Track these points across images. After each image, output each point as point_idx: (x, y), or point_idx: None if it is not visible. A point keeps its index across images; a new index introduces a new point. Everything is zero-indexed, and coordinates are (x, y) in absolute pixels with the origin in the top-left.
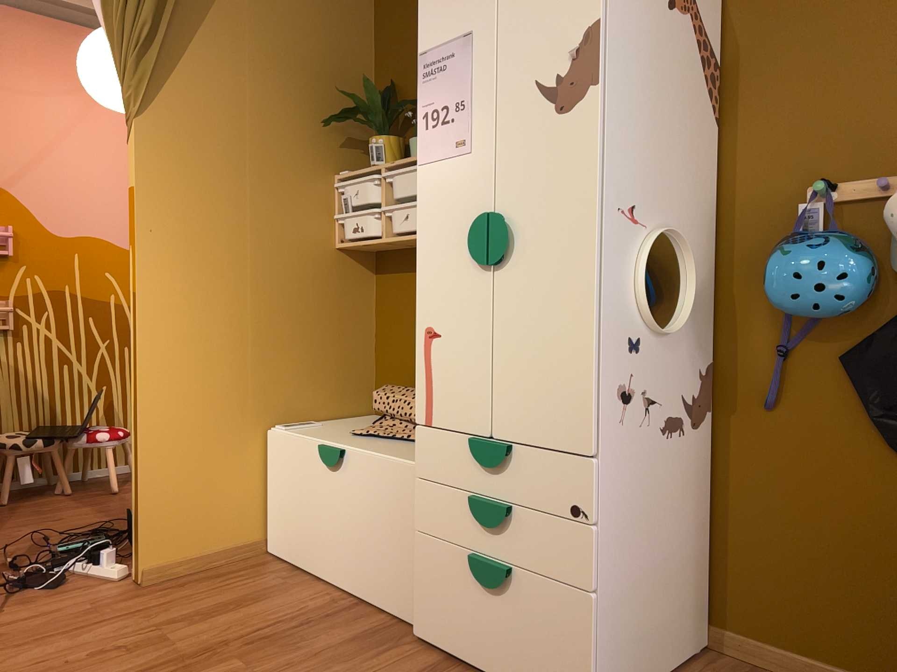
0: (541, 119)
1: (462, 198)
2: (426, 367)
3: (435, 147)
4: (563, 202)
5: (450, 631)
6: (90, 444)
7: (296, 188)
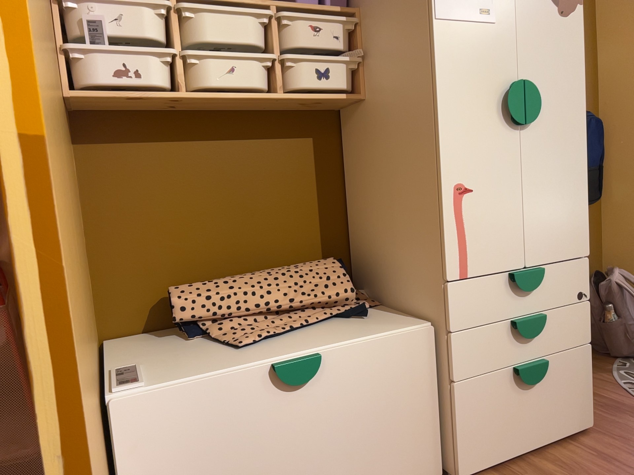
0: (549, 15)
1: (489, 63)
2: (459, 223)
3: (457, 7)
4: (566, 82)
5: (498, 443)
6: None
7: None
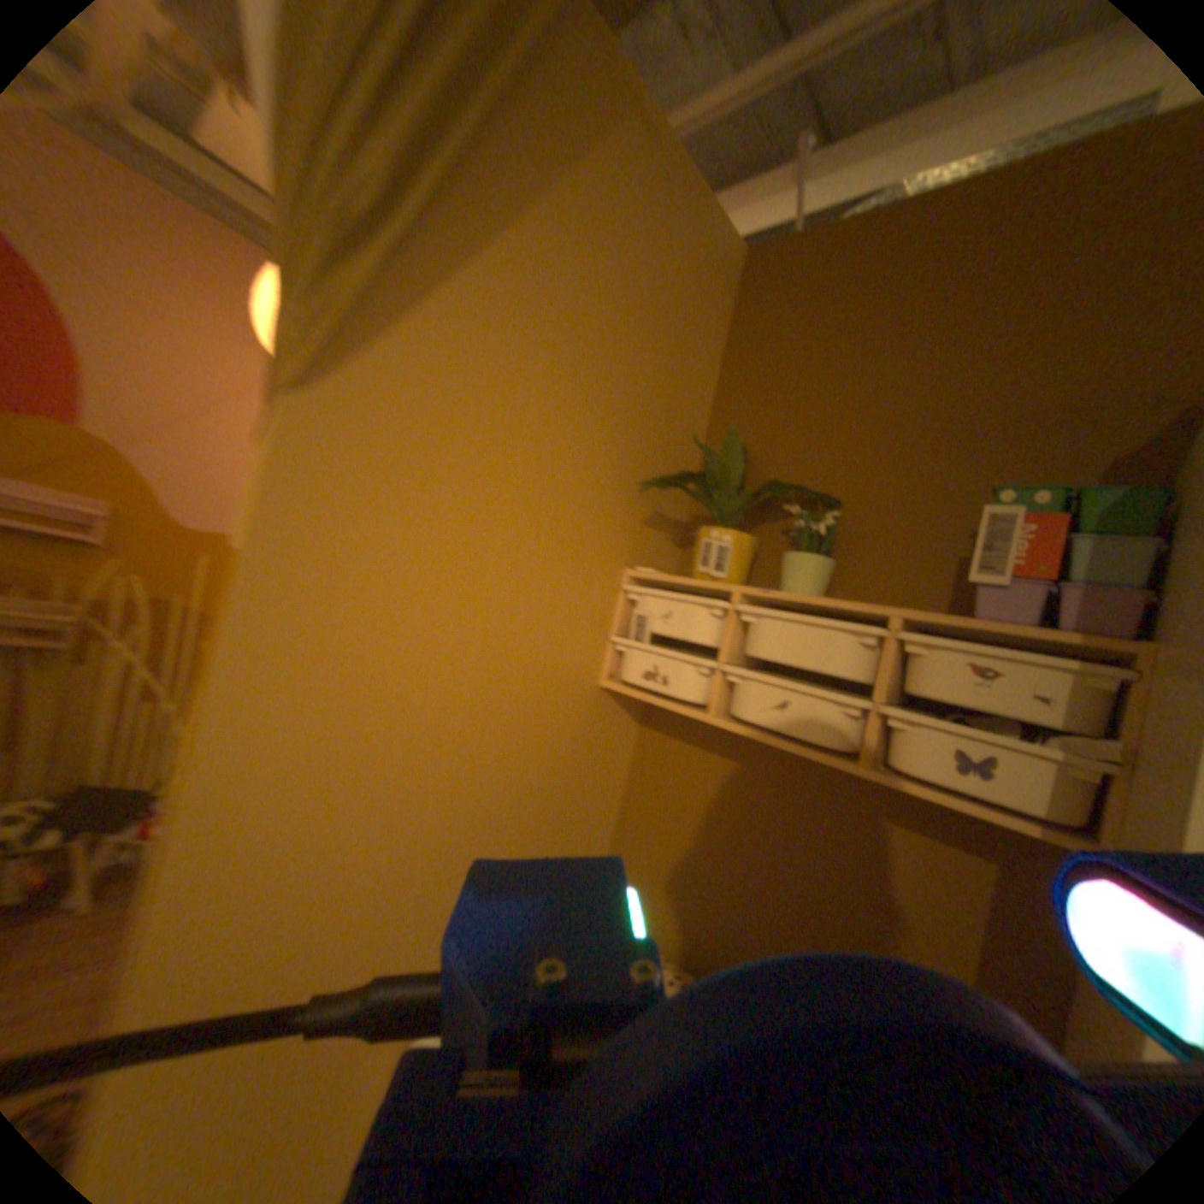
0: None
1: None
2: None
3: None
4: None
5: None
6: (147, 844)
7: (571, 586)
